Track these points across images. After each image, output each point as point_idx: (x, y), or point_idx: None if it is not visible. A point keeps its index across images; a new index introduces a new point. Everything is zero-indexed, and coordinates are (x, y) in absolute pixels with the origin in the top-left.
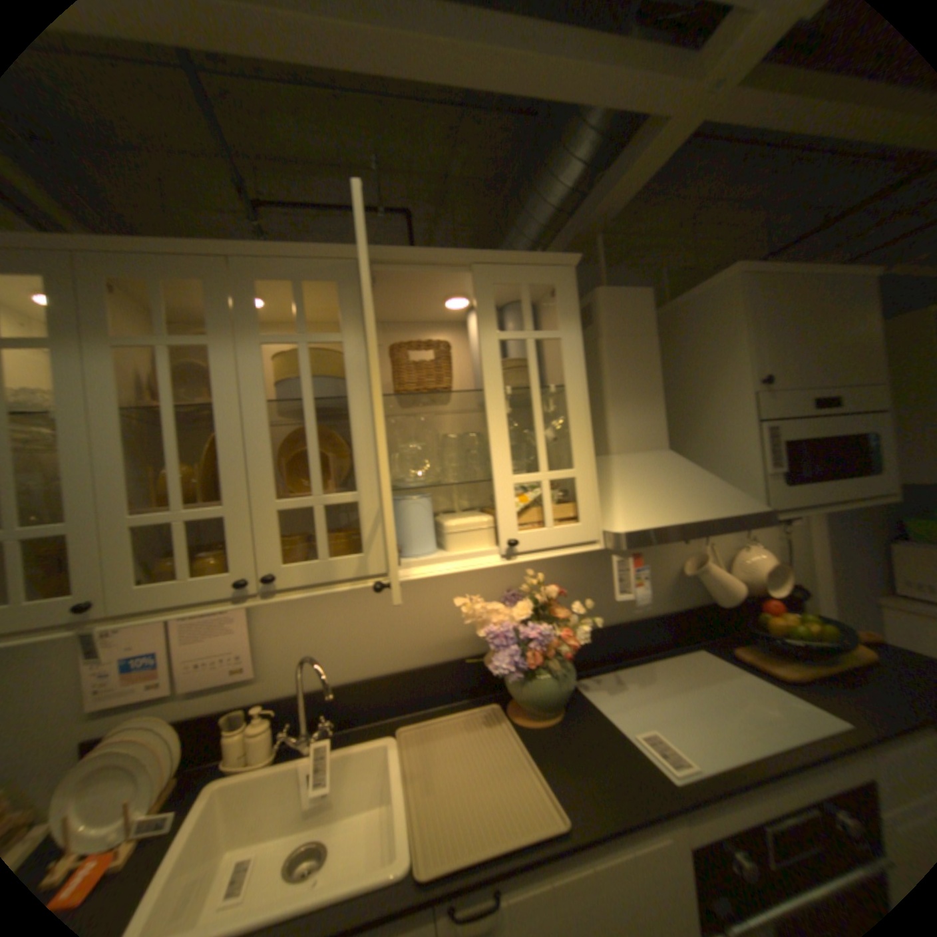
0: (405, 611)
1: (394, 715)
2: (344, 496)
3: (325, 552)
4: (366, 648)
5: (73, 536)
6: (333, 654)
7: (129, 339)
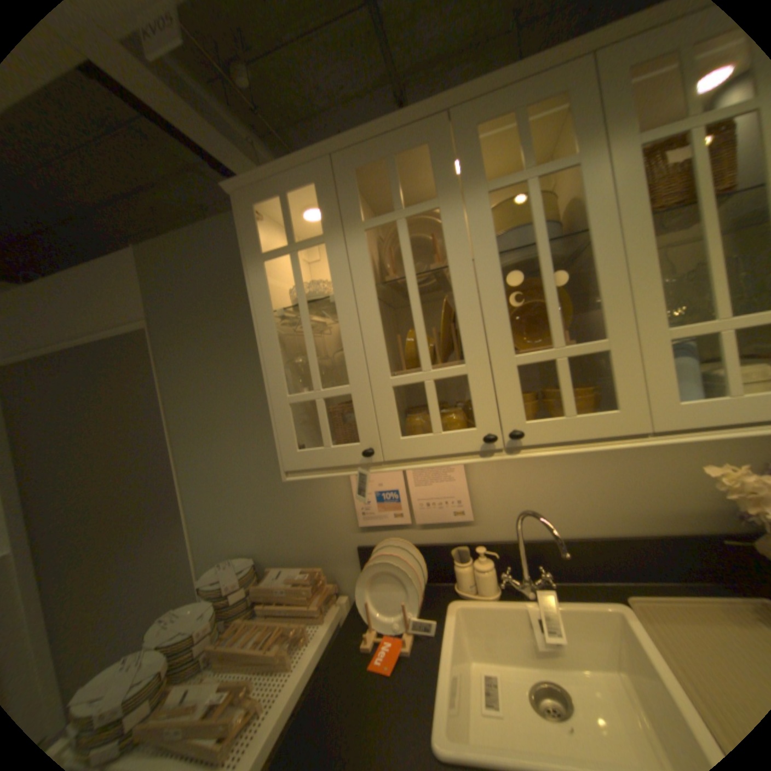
0: (621, 475)
1: (614, 581)
2: (590, 345)
3: (571, 408)
4: (577, 508)
5: (353, 395)
6: (543, 510)
7: (374, 220)
